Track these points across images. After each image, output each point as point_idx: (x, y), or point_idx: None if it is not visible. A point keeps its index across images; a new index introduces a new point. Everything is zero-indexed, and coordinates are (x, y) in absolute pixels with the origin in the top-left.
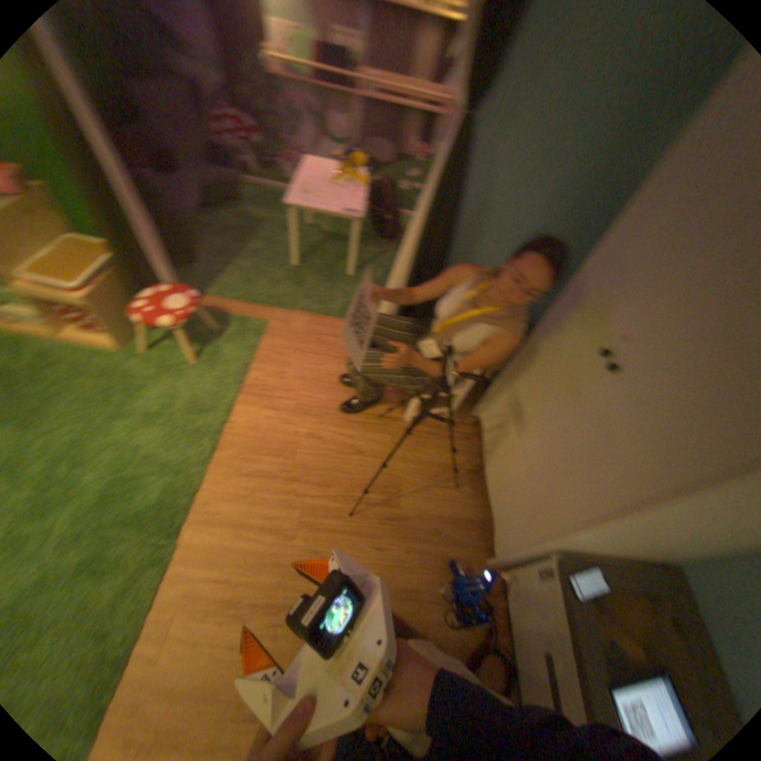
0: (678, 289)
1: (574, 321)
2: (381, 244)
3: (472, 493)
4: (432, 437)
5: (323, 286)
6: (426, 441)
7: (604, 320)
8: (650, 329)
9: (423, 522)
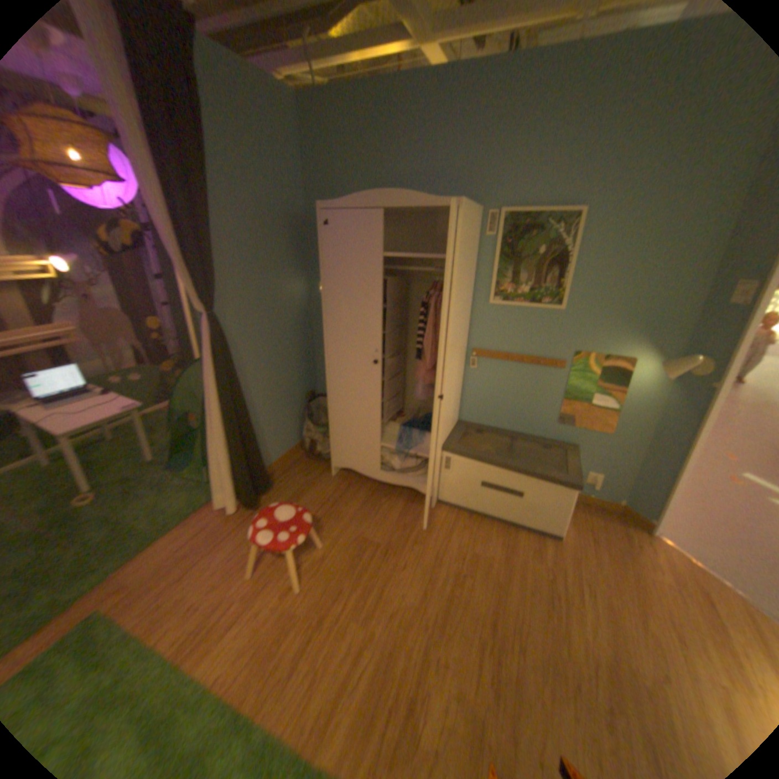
0: (375, 322)
1: (345, 366)
2: (109, 464)
3: (386, 498)
4: (335, 504)
5: (105, 534)
6: (336, 509)
7: (359, 353)
8: (380, 340)
9: (394, 532)
